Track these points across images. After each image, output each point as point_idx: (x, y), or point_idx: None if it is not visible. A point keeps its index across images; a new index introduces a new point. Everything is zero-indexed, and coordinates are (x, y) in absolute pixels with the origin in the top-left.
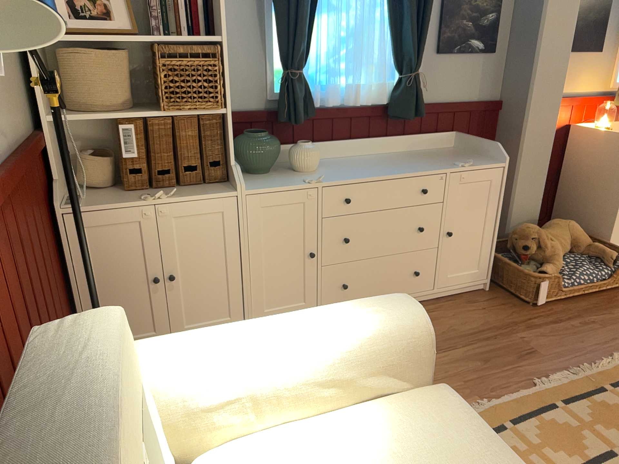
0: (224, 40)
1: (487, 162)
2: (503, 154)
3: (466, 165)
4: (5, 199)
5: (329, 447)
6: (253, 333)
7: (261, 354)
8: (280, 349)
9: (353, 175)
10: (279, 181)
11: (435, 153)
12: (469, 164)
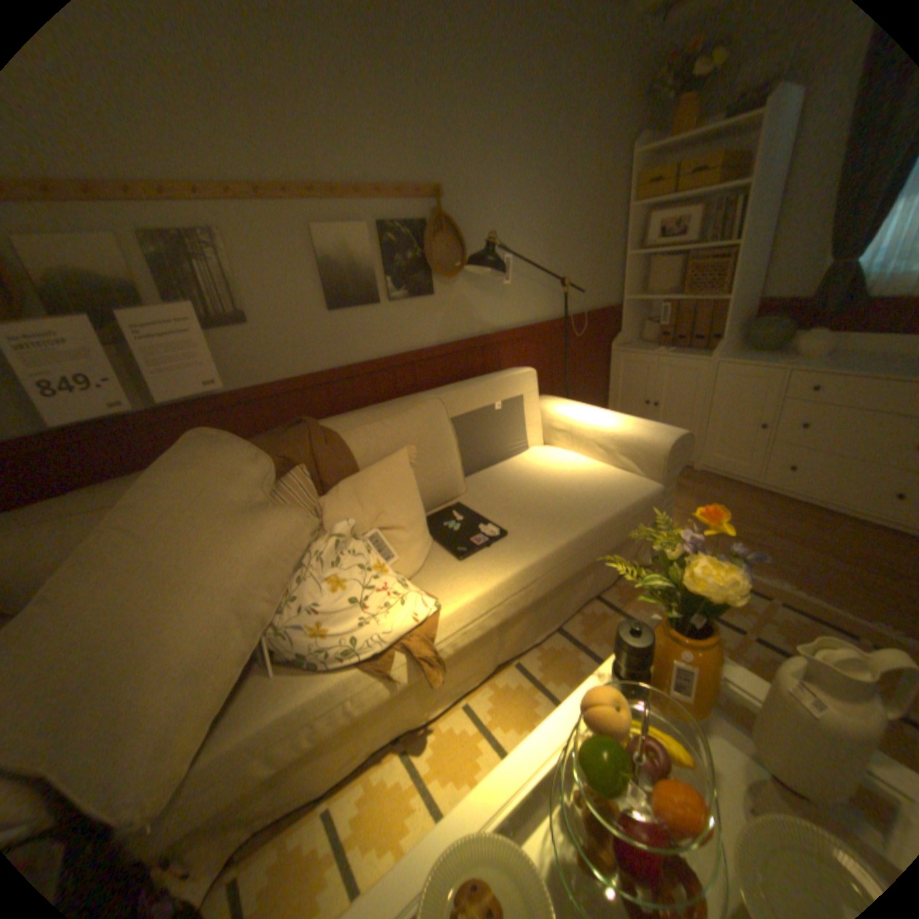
0: (747, 242)
1: None
2: None
3: None
4: (561, 331)
5: (578, 465)
6: (594, 411)
7: (585, 419)
8: (593, 421)
9: (841, 368)
10: (761, 359)
11: None
12: None
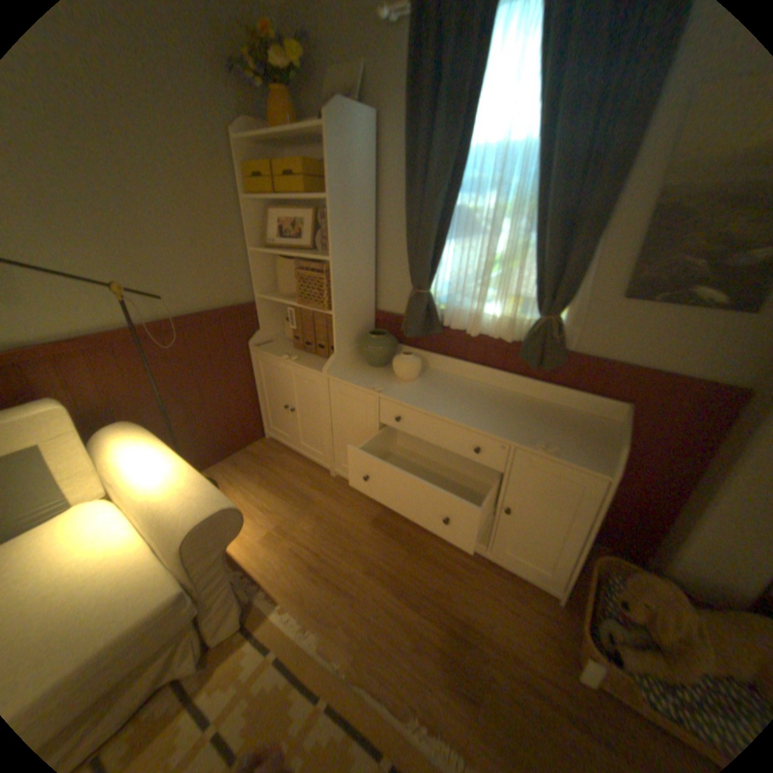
0: (337, 259)
1: (588, 462)
2: (623, 465)
3: (547, 450)
4: (157, 337)
5: (99, 549)
6: (145, 462)
7: (127, 474)
8: (133, 480)
9: (415, 399)
10: (363, 378)
11: (569, 417)
12: (545, 451)
